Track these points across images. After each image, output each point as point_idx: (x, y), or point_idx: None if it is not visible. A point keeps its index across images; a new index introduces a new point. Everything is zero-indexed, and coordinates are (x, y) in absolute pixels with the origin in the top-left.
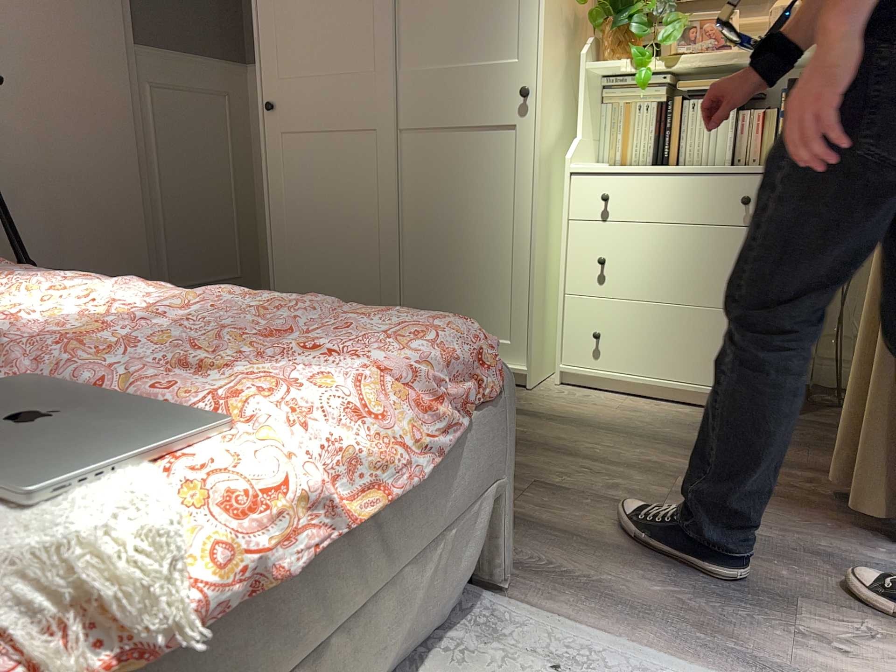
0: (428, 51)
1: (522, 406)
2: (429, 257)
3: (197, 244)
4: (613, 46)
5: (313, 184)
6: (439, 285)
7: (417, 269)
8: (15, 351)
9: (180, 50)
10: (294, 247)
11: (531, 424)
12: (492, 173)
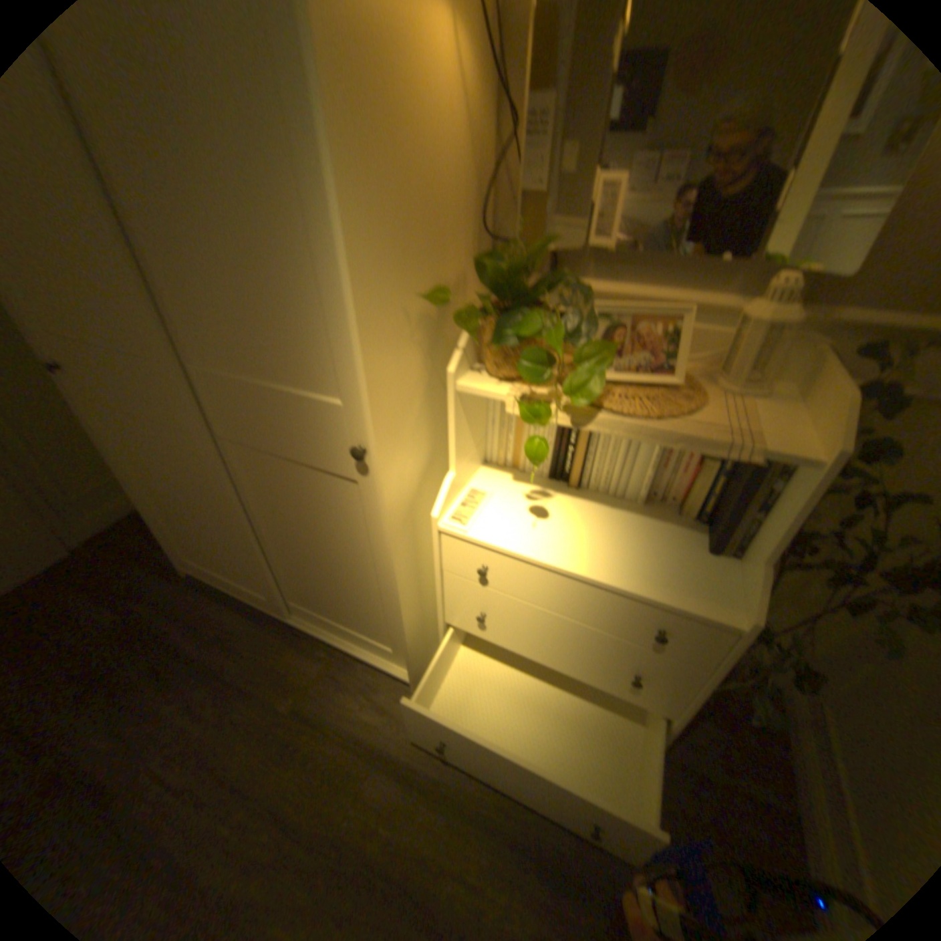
0: (206, 344)
1: (393, 739)
2: (288, 560)
3: (77, 451)
4: (491, 355)
5: (139, 459)
6: (306, 584)
7: (280, 564)
8: None
9: None
10: (151, 507)
11: (394, 802)
12: (334, 514)
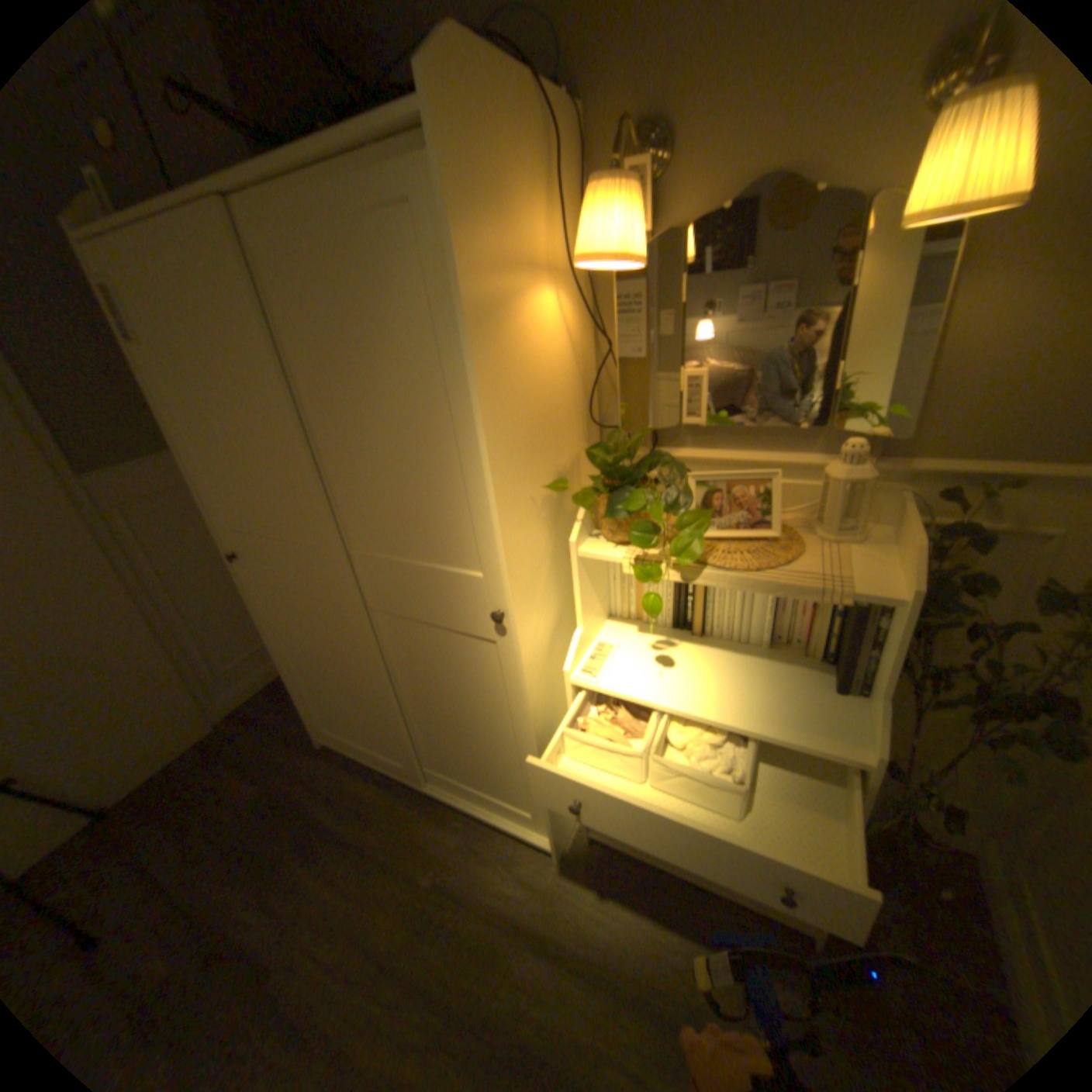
0: (370, 536)
1: (539, 917)
2: (428, 725)
3: (225, 630)
4: (606, 526)
5: (295, 635)
6: (445, 750)
7: (419, 730)
8: None
9: (134, 455)
10: (298, 680)
11: (545, 985)
12: (474, 676)
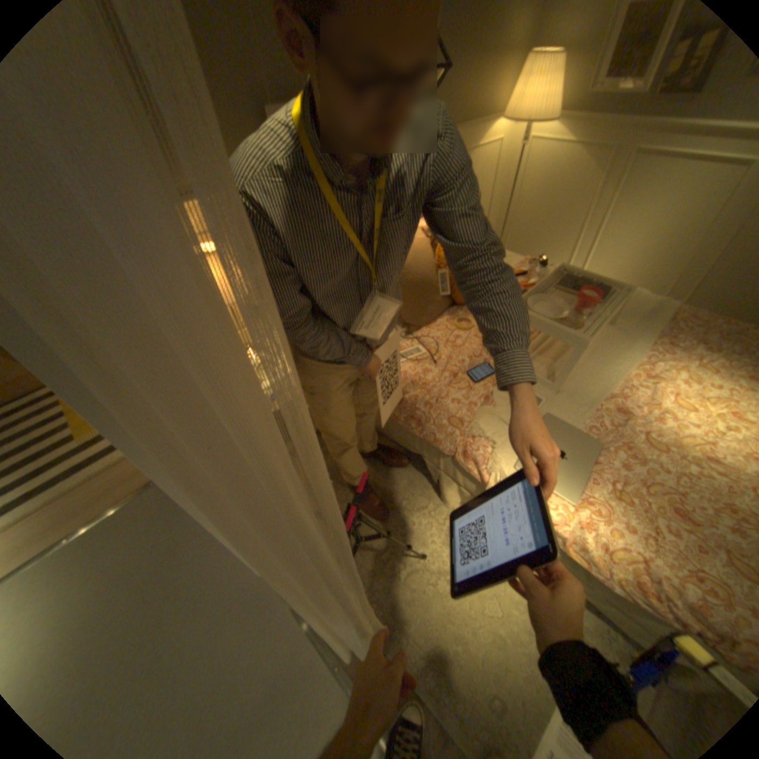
0: None
1: None
2: None
3: None
4: None
5: None
6: None
7: None
8: (637, 432)
9: None
10: None
11: None
12: None
